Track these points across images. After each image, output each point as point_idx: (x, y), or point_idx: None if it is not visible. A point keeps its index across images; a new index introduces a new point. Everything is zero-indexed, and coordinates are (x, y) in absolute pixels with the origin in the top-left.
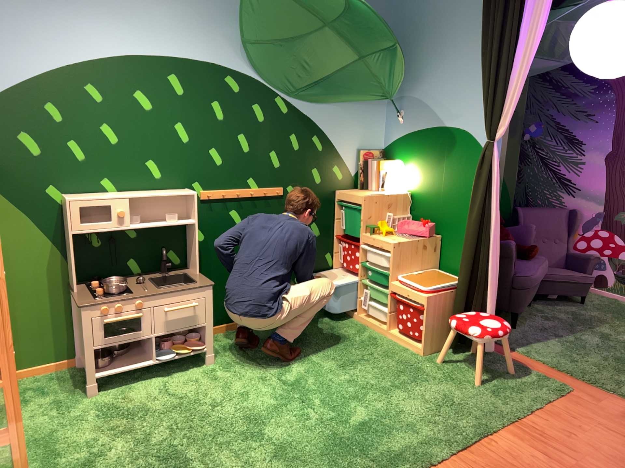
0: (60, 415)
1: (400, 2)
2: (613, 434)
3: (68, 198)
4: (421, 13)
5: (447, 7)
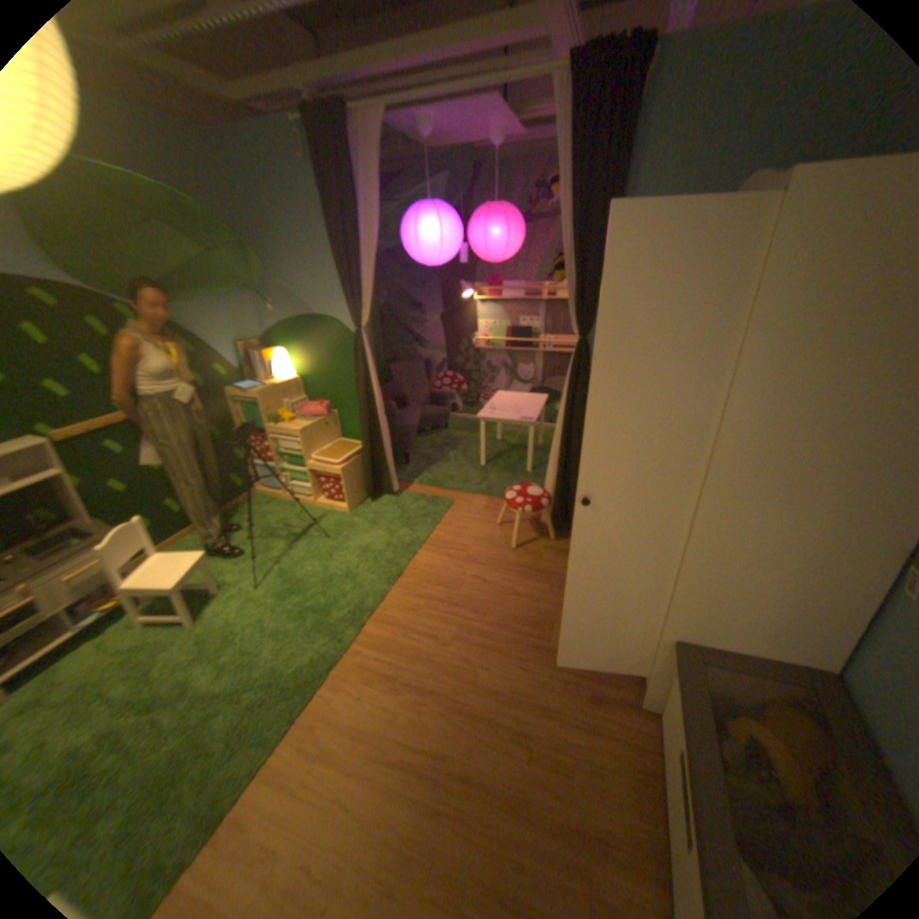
0: None
1: (234, 183)
2: (482, 524)
3: None
4: (261, 199)
5: (286, 196)
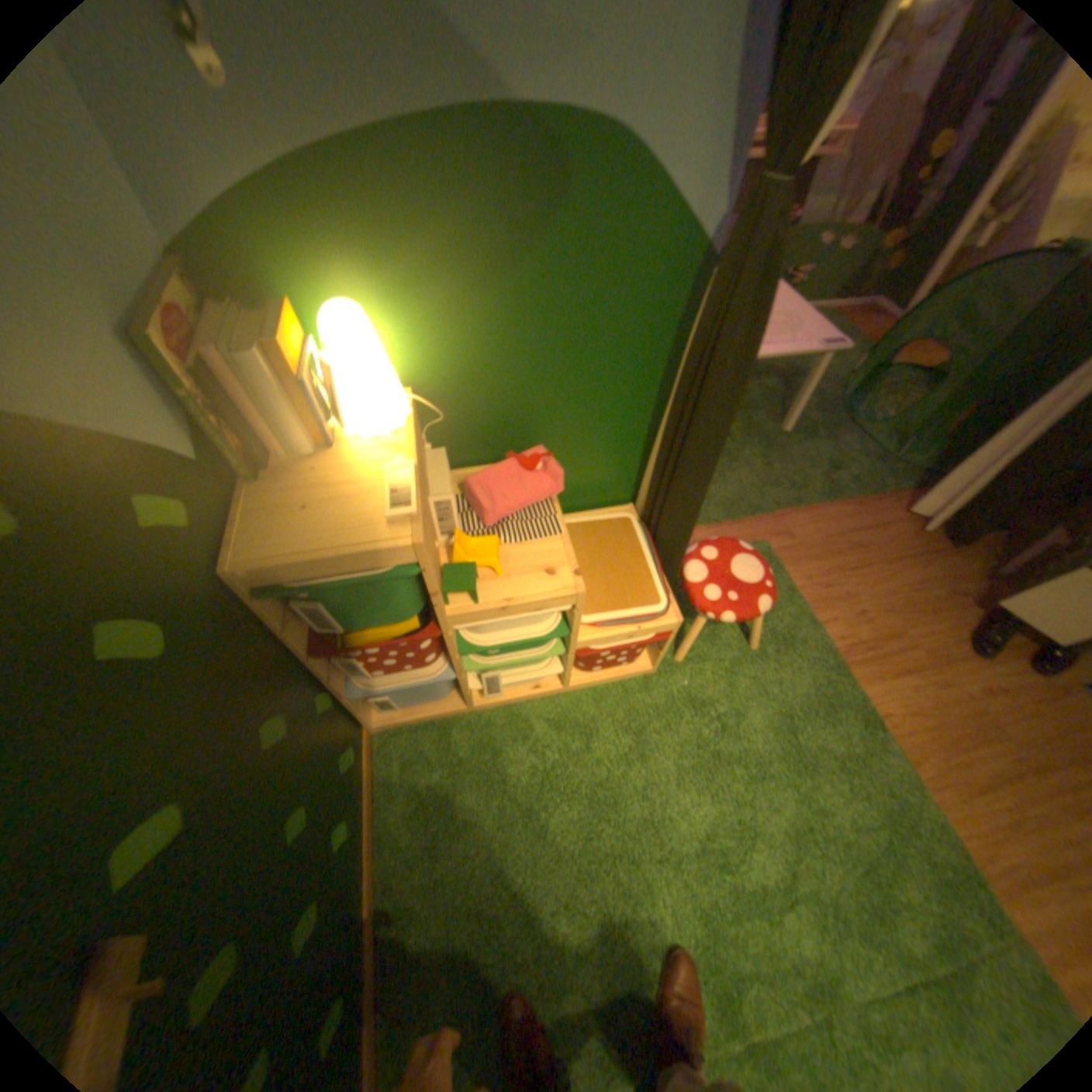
0: None
1: None
2: (858, 573)
3: None
4: None
5: None
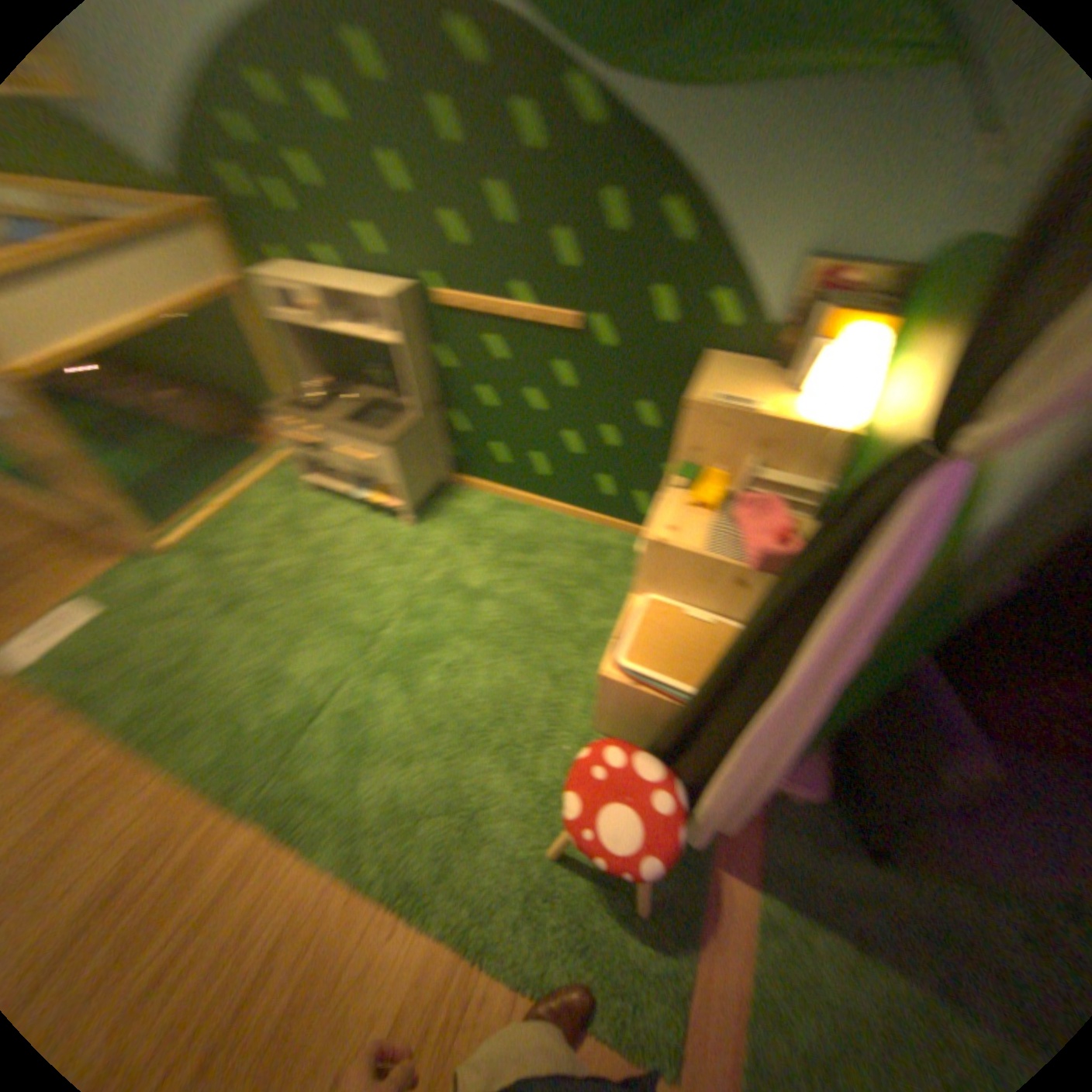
0: (270, 497)
1: None
2: None
3: (250, 271)
4: None
5: None
